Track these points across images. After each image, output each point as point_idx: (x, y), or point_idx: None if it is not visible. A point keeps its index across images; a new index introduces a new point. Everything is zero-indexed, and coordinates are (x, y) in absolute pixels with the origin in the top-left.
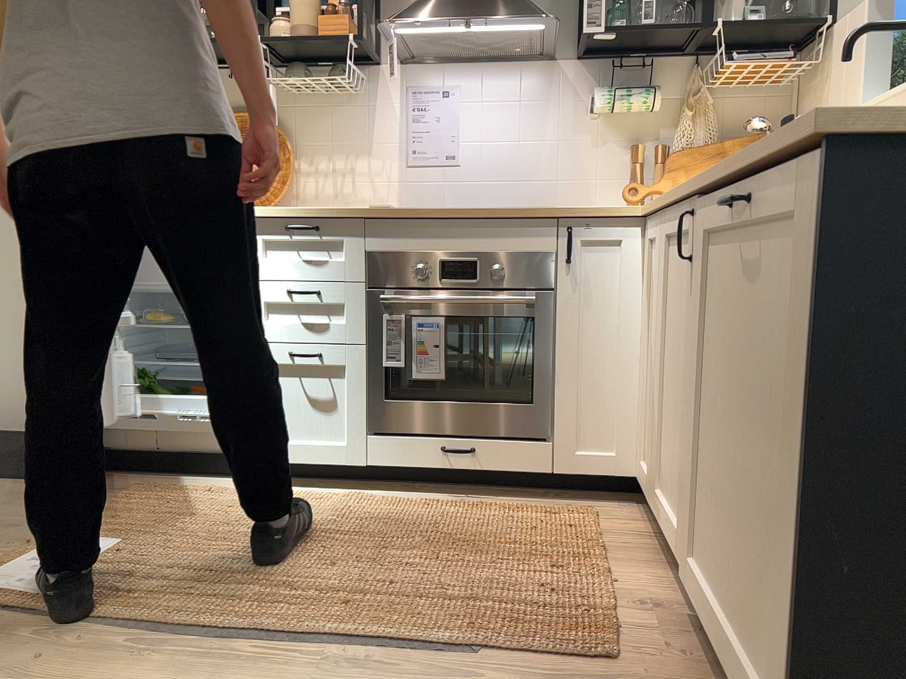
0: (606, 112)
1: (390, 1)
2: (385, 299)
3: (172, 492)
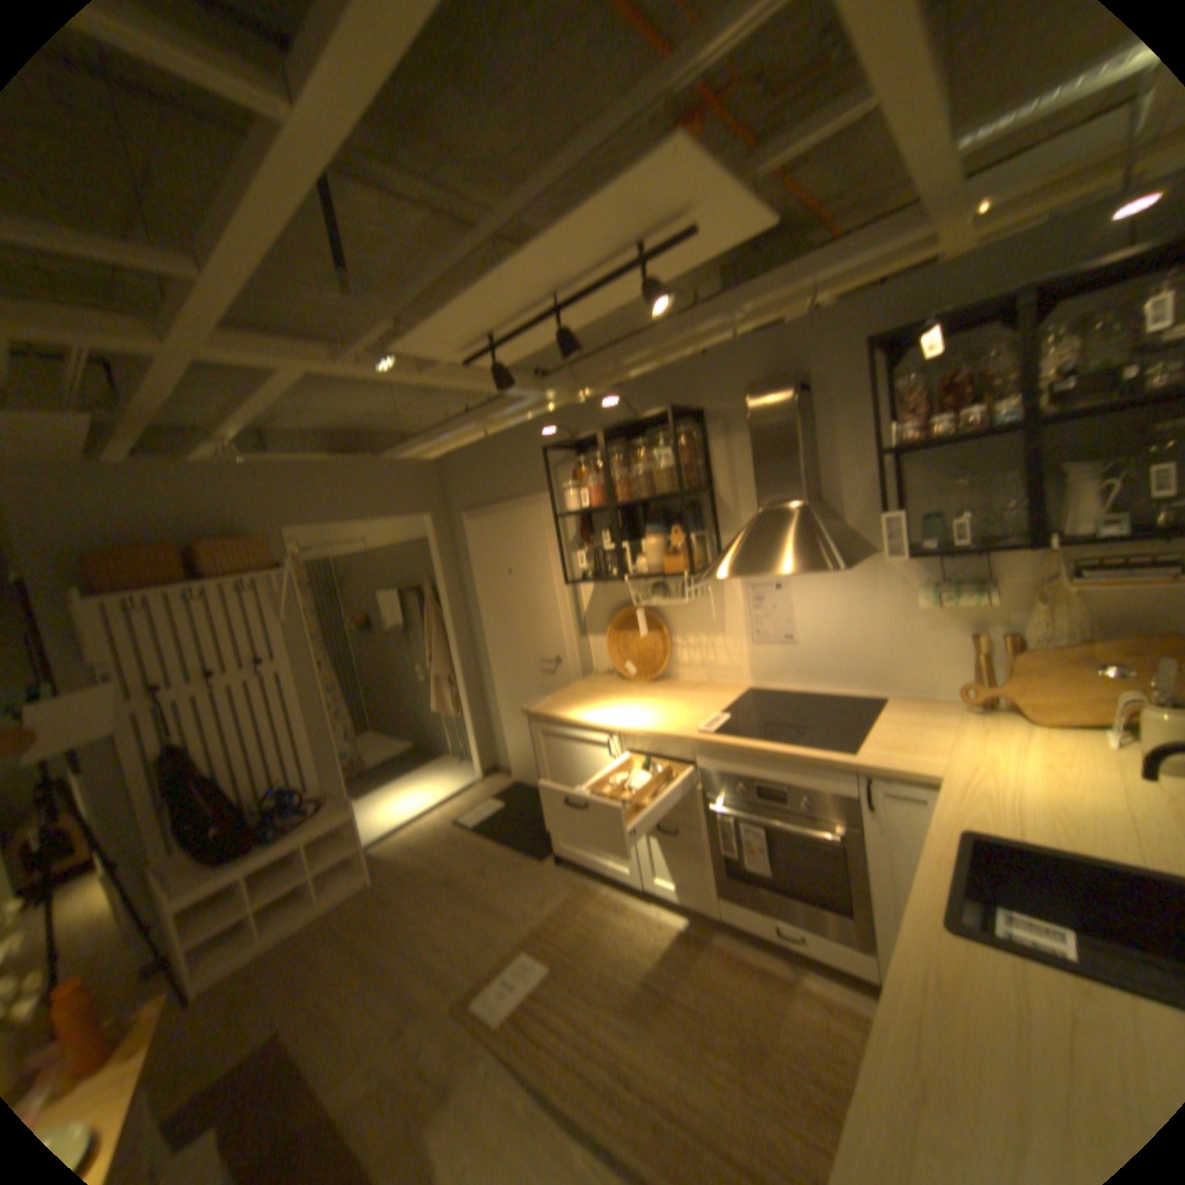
0: (937, 606)
1: (725, 513)
2: (713, 807)
3: (597, 898)
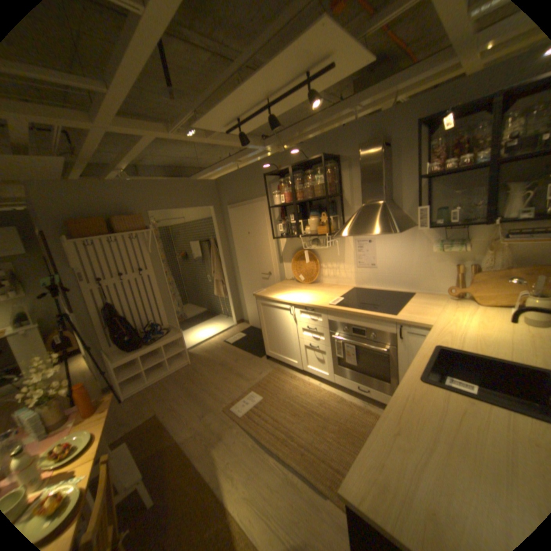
0: (441, 252)
1: (347, 207)
2: (334, 337)
3: (284, 373)
